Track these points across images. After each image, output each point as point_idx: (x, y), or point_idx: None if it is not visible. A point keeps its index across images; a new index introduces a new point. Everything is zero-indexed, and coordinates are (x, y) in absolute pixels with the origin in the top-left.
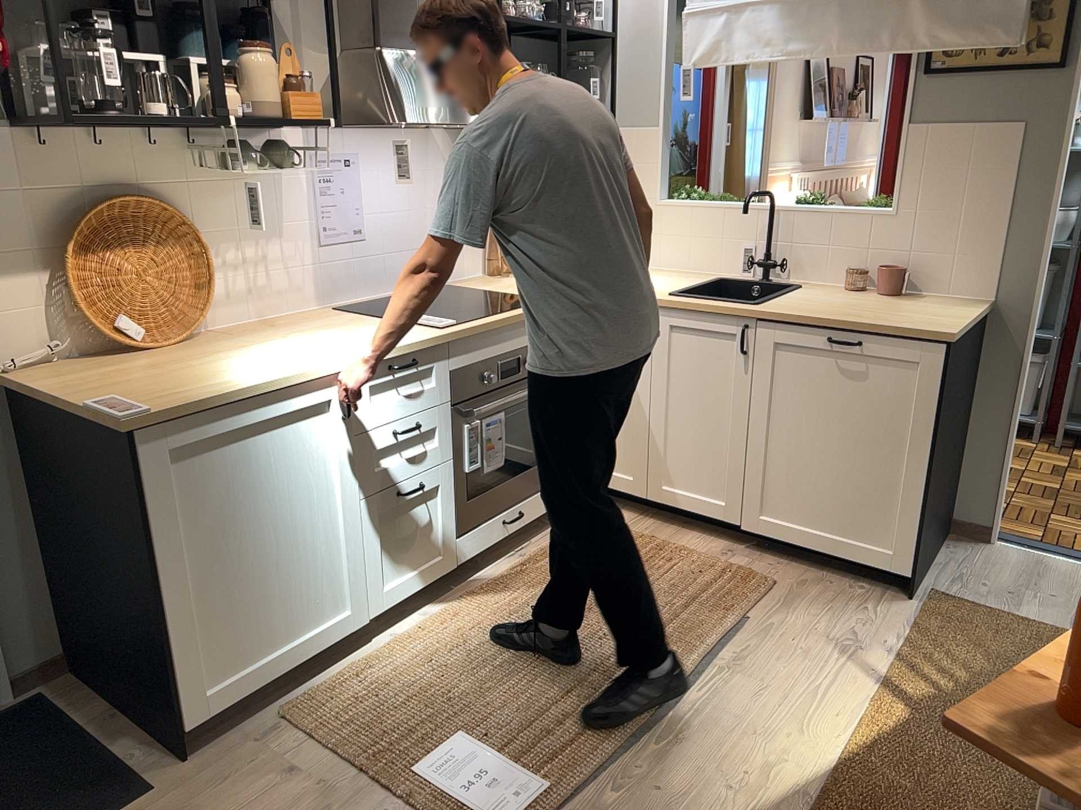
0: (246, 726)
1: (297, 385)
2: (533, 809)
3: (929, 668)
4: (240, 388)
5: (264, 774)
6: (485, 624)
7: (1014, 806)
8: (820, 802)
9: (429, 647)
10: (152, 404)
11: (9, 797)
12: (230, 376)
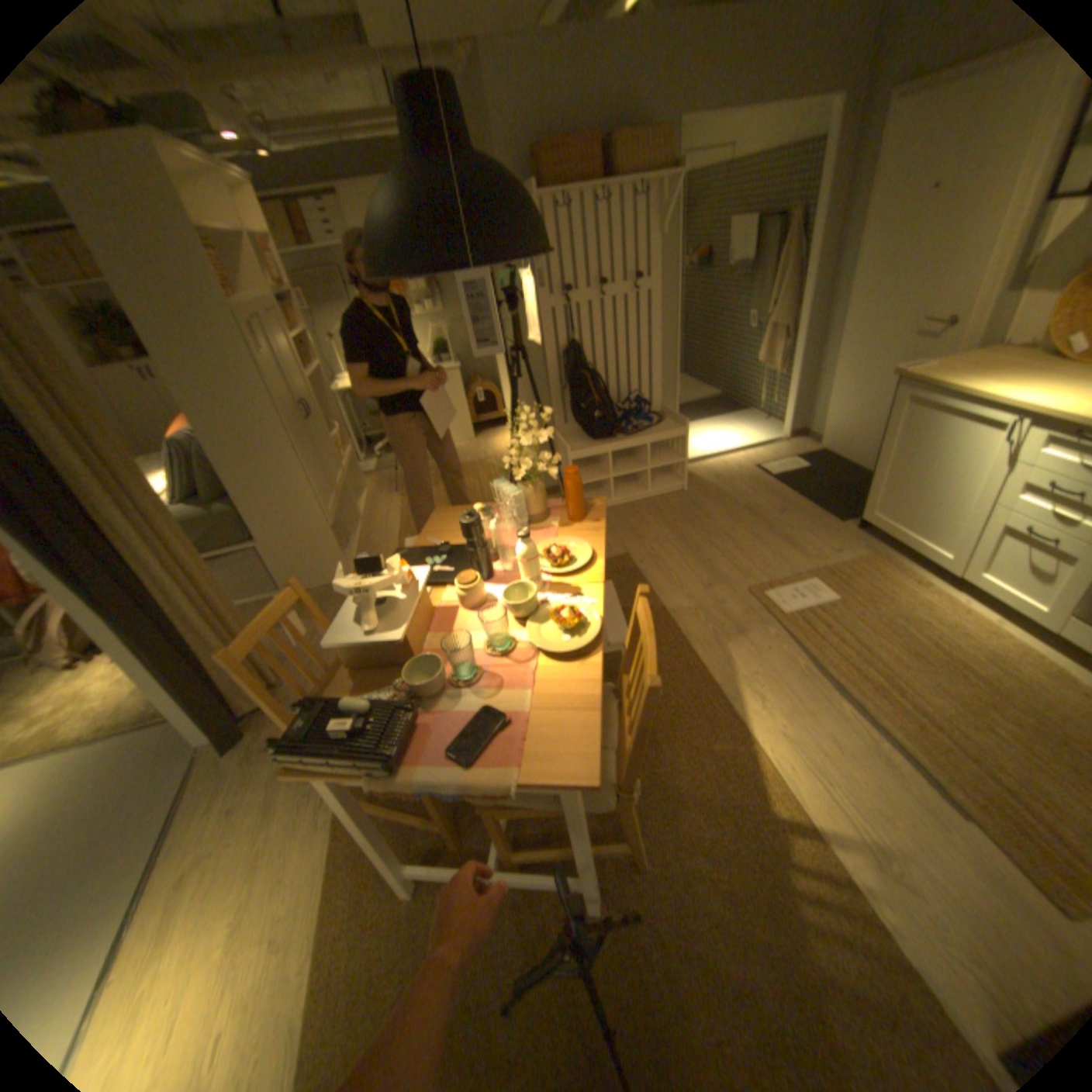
0: (879, 544)
1: (987, 400)
2: (777, 603)
3: (828, 894)
4: (954, 383)
5: (840, 545)
6: (975, 643)
7: (672, 783)
8: (726, 699)
9: (943, 609)
10: (921, 371)
11: (851, 496)
12: (983, 380)
